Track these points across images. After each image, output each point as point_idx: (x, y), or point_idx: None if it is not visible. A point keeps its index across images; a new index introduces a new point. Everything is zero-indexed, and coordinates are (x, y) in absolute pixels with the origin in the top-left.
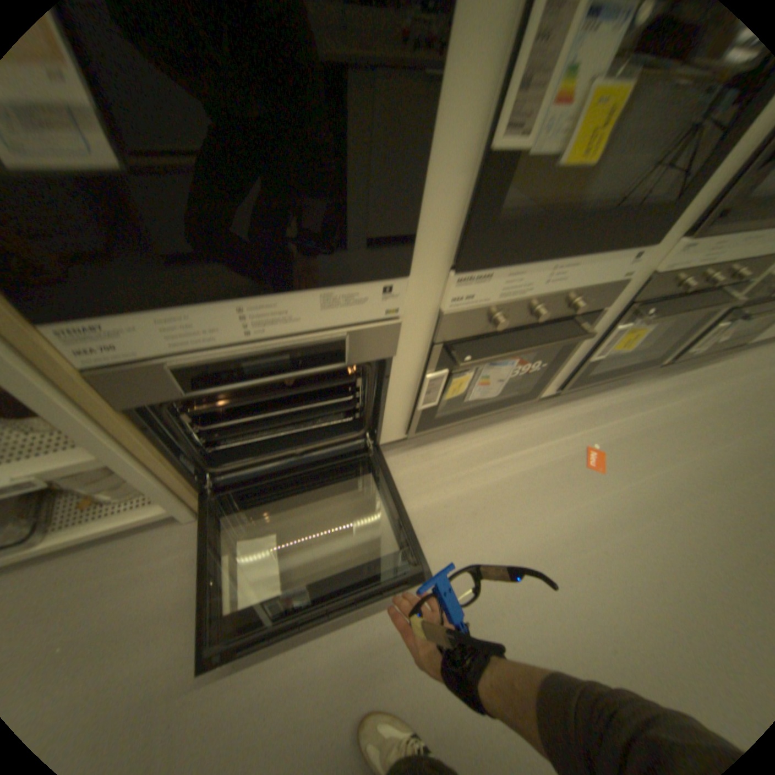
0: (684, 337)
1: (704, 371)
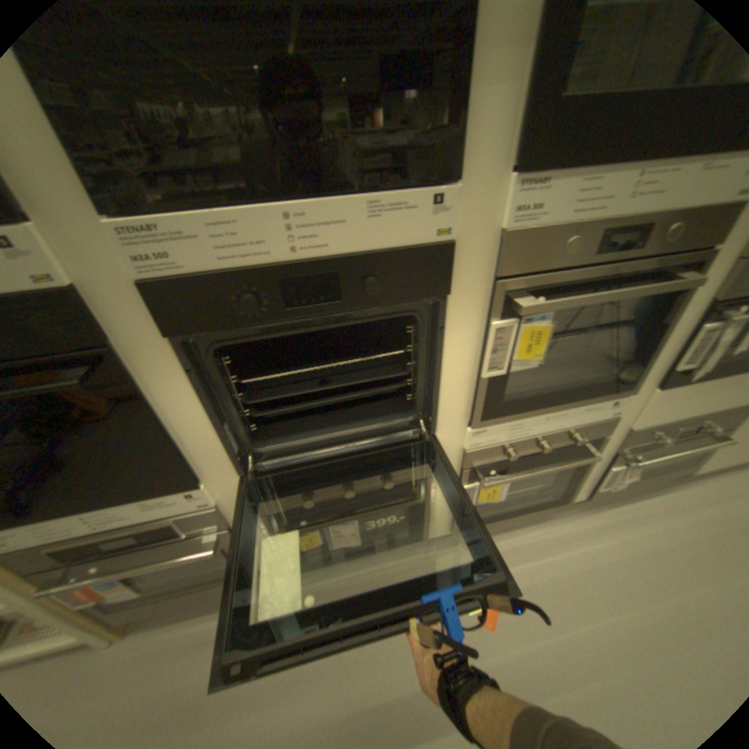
0: (578, 482)
1: (647, 505)
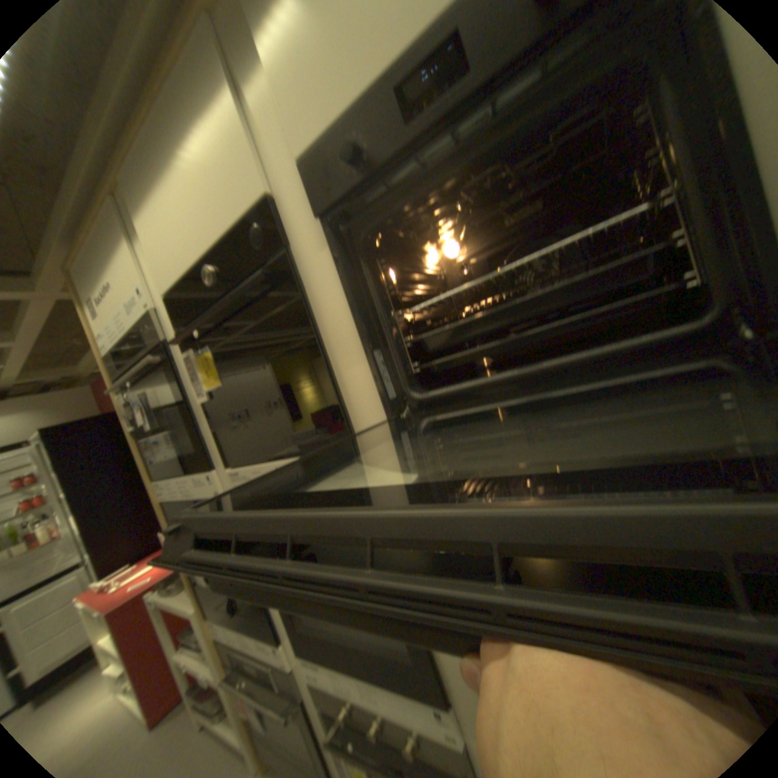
0: None
1: None
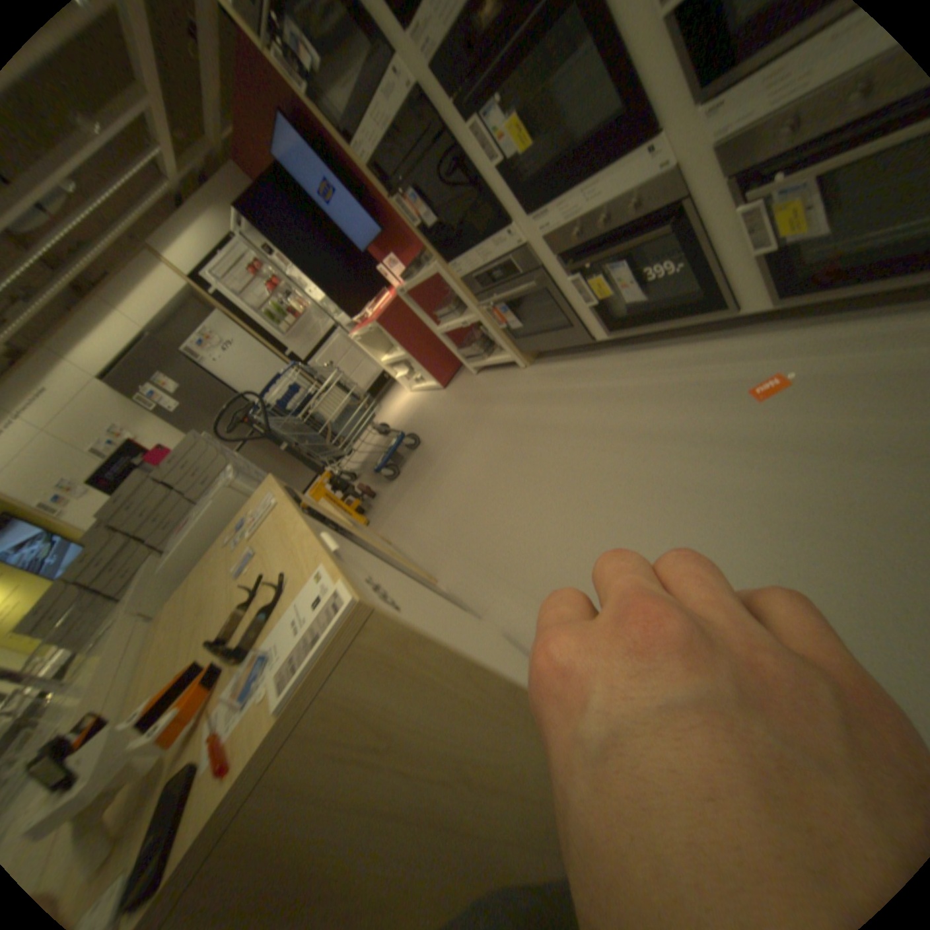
0: None
1: None
